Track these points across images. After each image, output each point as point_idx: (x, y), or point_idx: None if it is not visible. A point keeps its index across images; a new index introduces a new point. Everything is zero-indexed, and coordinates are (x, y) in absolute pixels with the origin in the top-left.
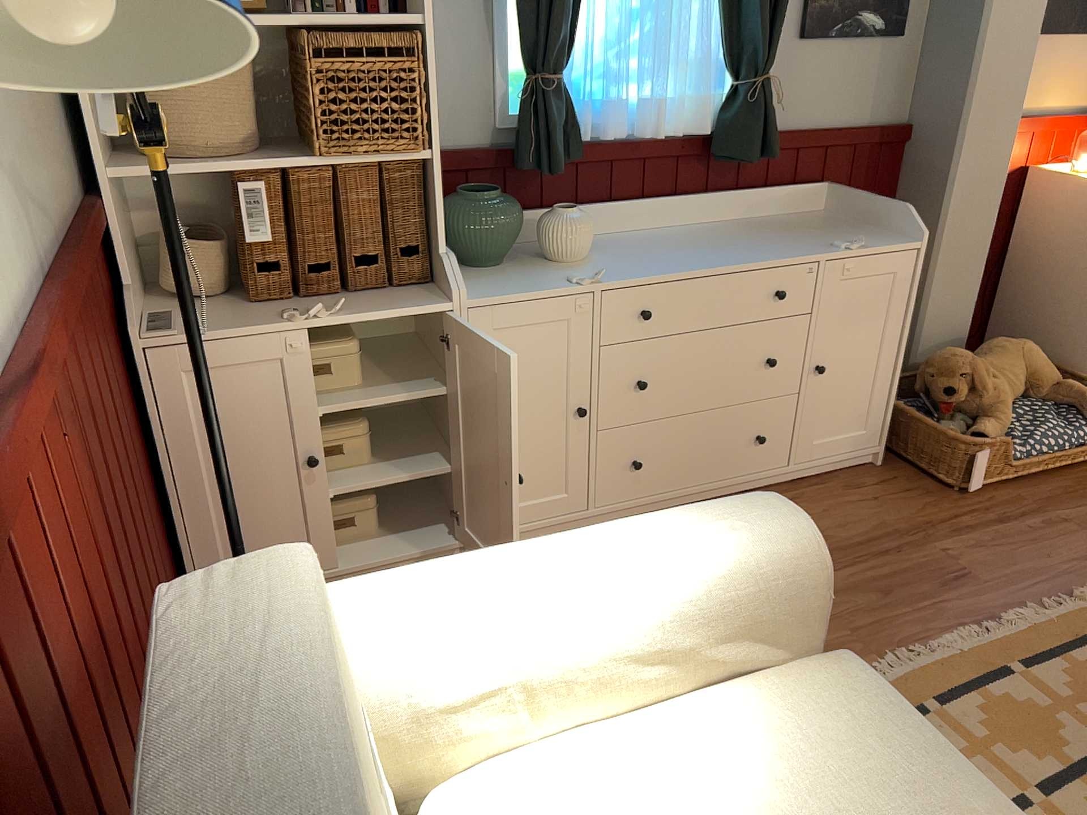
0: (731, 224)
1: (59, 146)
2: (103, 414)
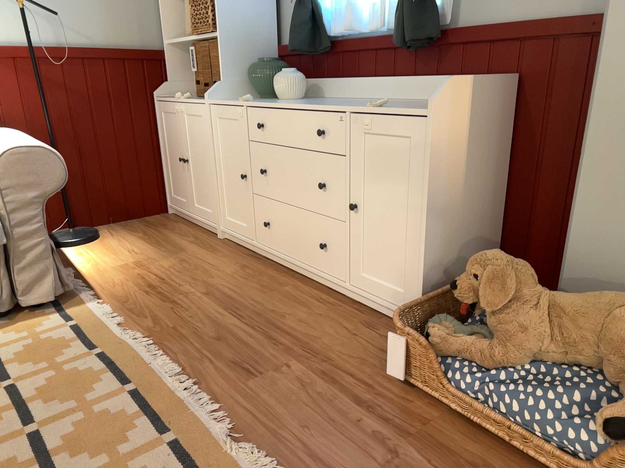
0: (406, 101)
1: (136, 29)
2: (95, 101)
